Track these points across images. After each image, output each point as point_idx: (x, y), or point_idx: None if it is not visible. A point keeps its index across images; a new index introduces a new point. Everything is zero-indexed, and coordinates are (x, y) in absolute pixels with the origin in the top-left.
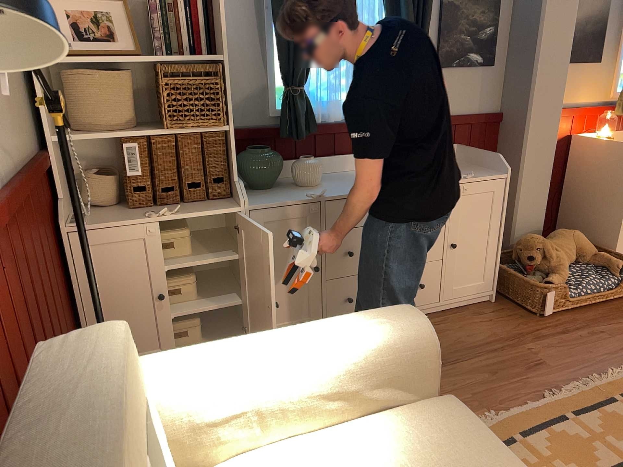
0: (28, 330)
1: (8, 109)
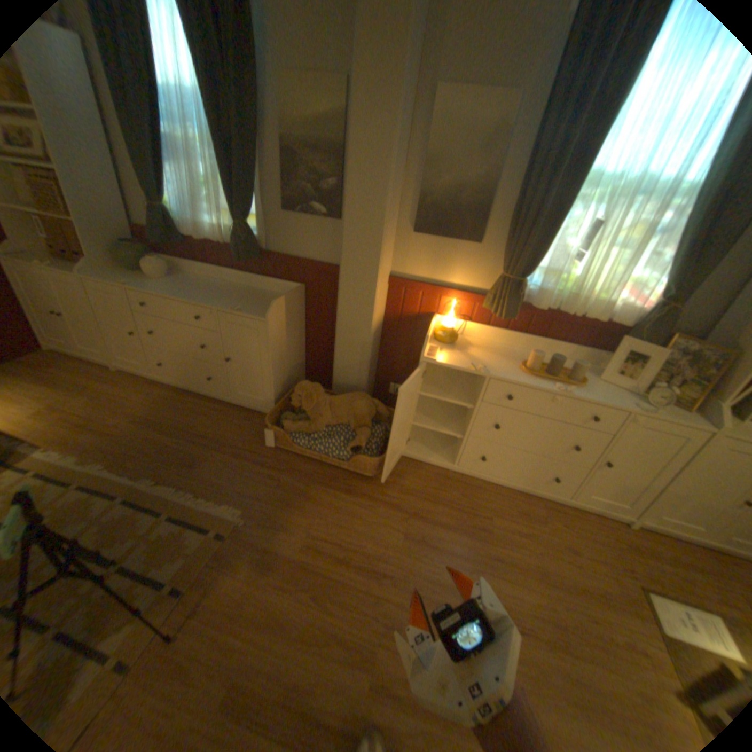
0: None
1: None
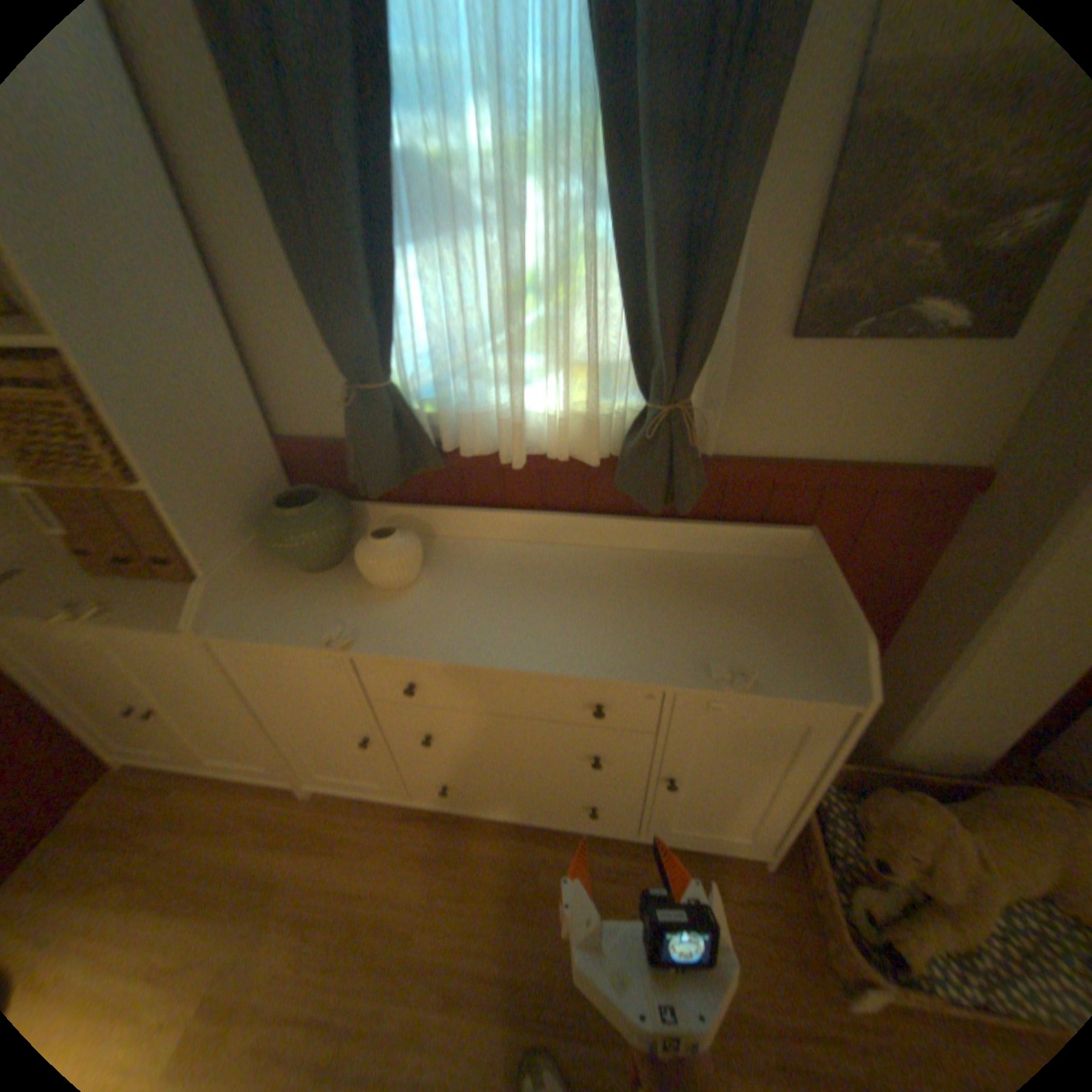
0: None
1: None
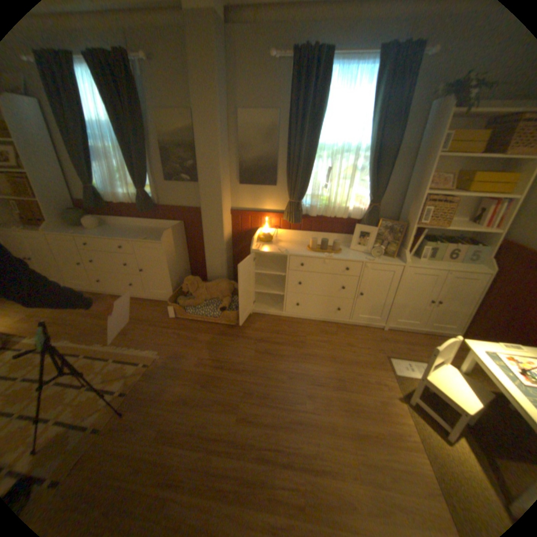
0: None
1: None
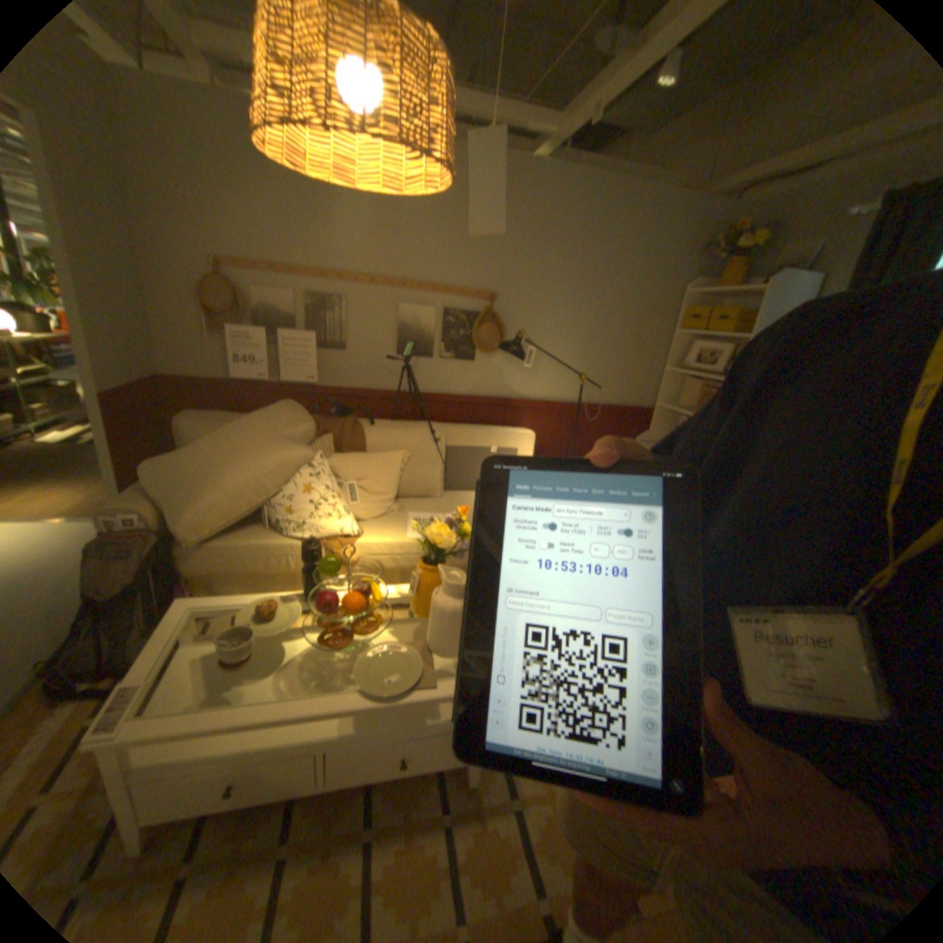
0: (566, 449)
1: (625, 383)
